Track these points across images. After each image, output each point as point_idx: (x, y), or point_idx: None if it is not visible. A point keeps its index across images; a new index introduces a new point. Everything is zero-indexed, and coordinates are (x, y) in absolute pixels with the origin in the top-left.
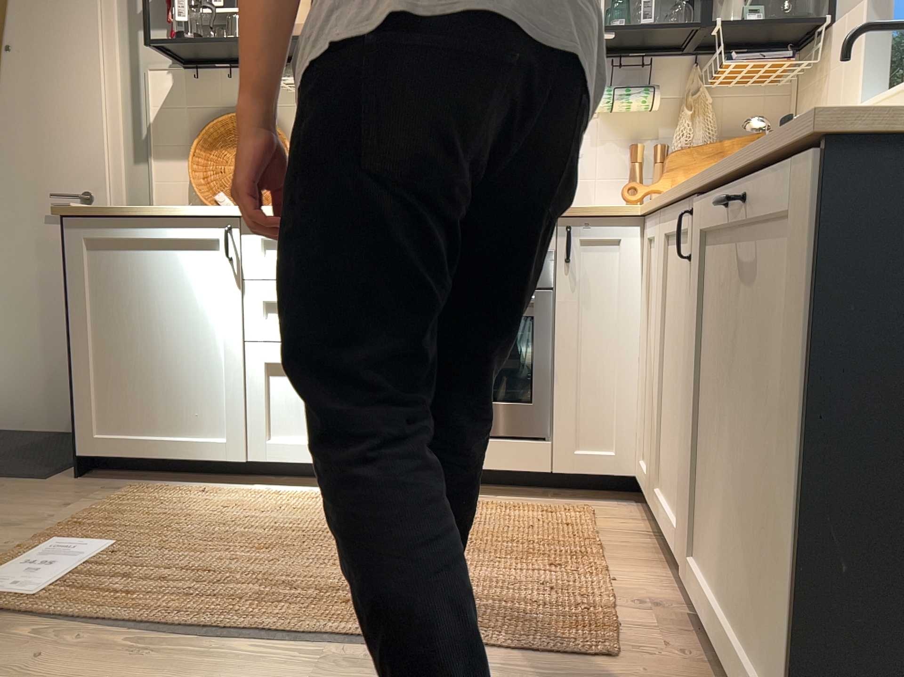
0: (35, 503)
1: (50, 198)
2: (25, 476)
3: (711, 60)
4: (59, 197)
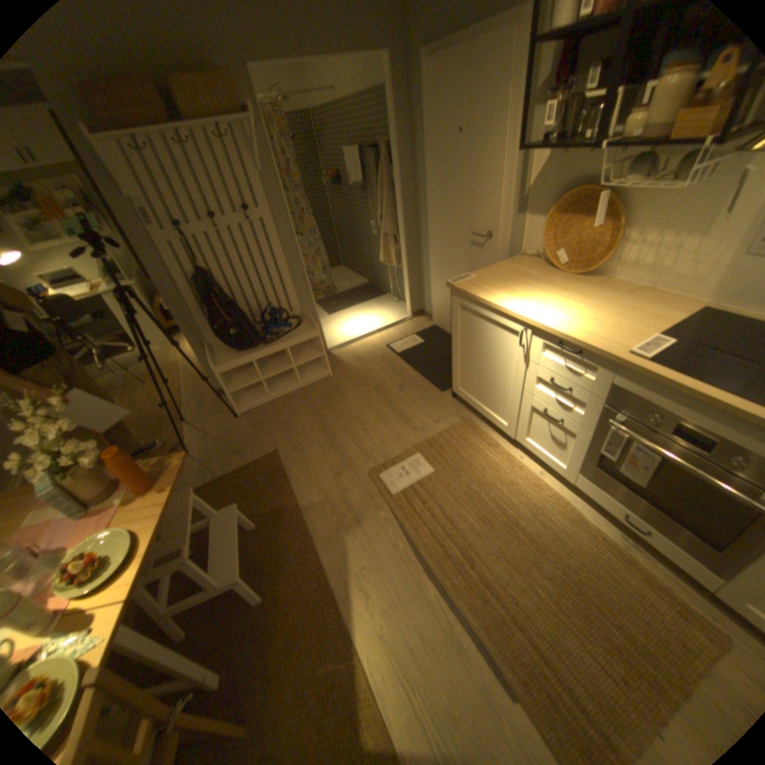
0: (430, 412)
1: (471, 234)
2: (437, 385)
3: None
4: (474, 235)
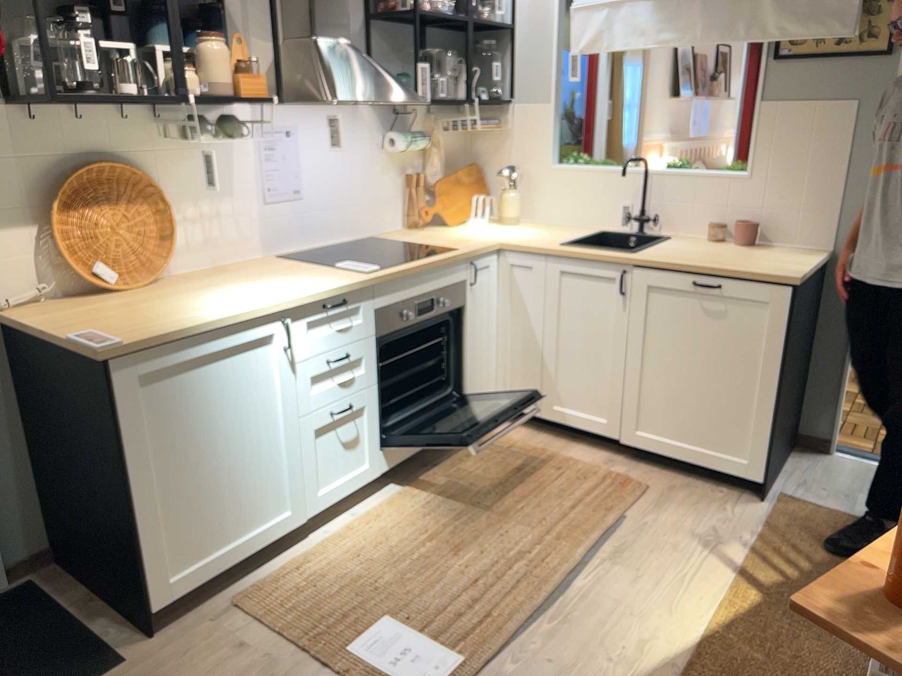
0: (204, 668)
1: None
2: None
3: (462, 118)
4: None
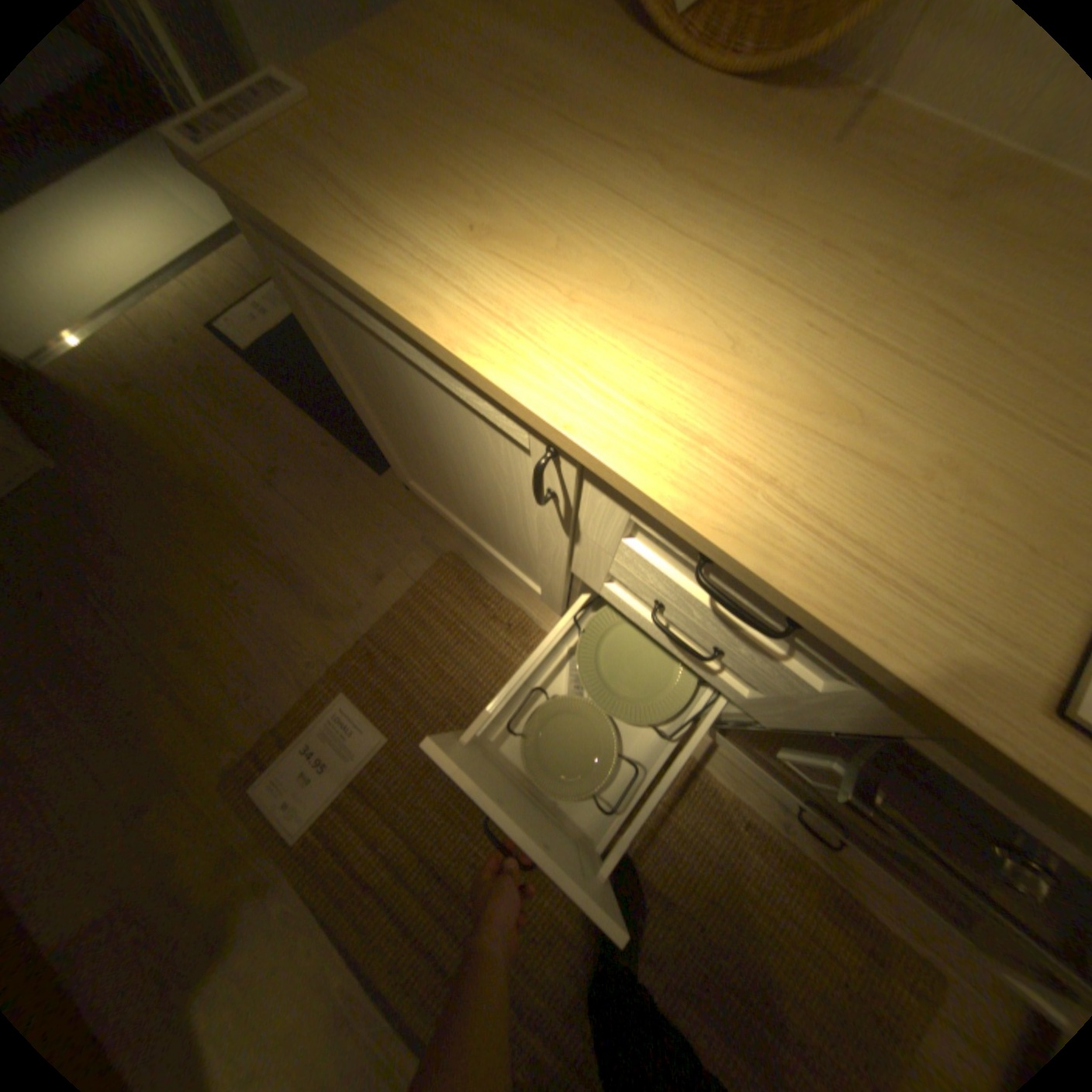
0: (356, 547)
1: None
2: (364, 455)
3: None
4: None
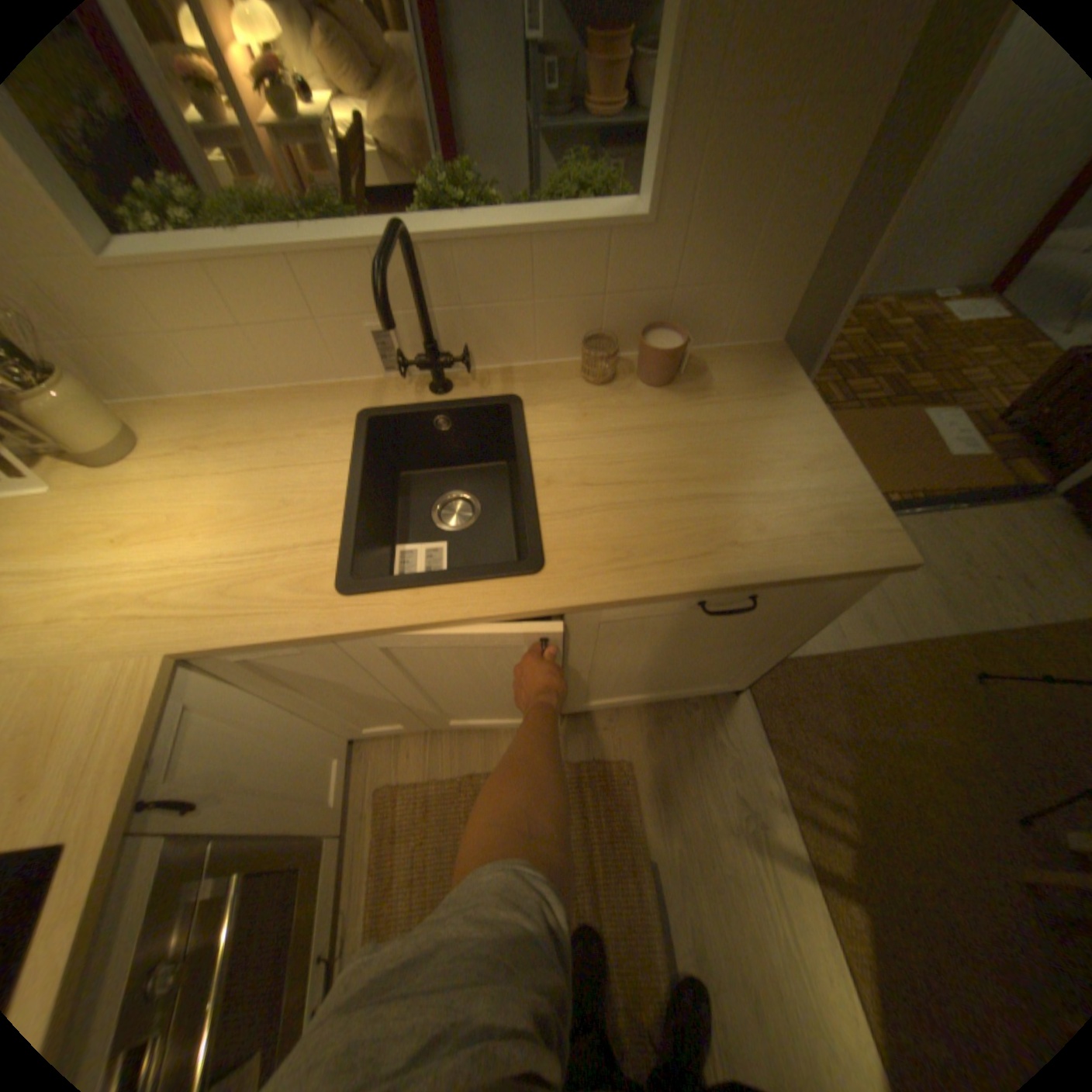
0: None
1: None
2: None
3: None
4: None
